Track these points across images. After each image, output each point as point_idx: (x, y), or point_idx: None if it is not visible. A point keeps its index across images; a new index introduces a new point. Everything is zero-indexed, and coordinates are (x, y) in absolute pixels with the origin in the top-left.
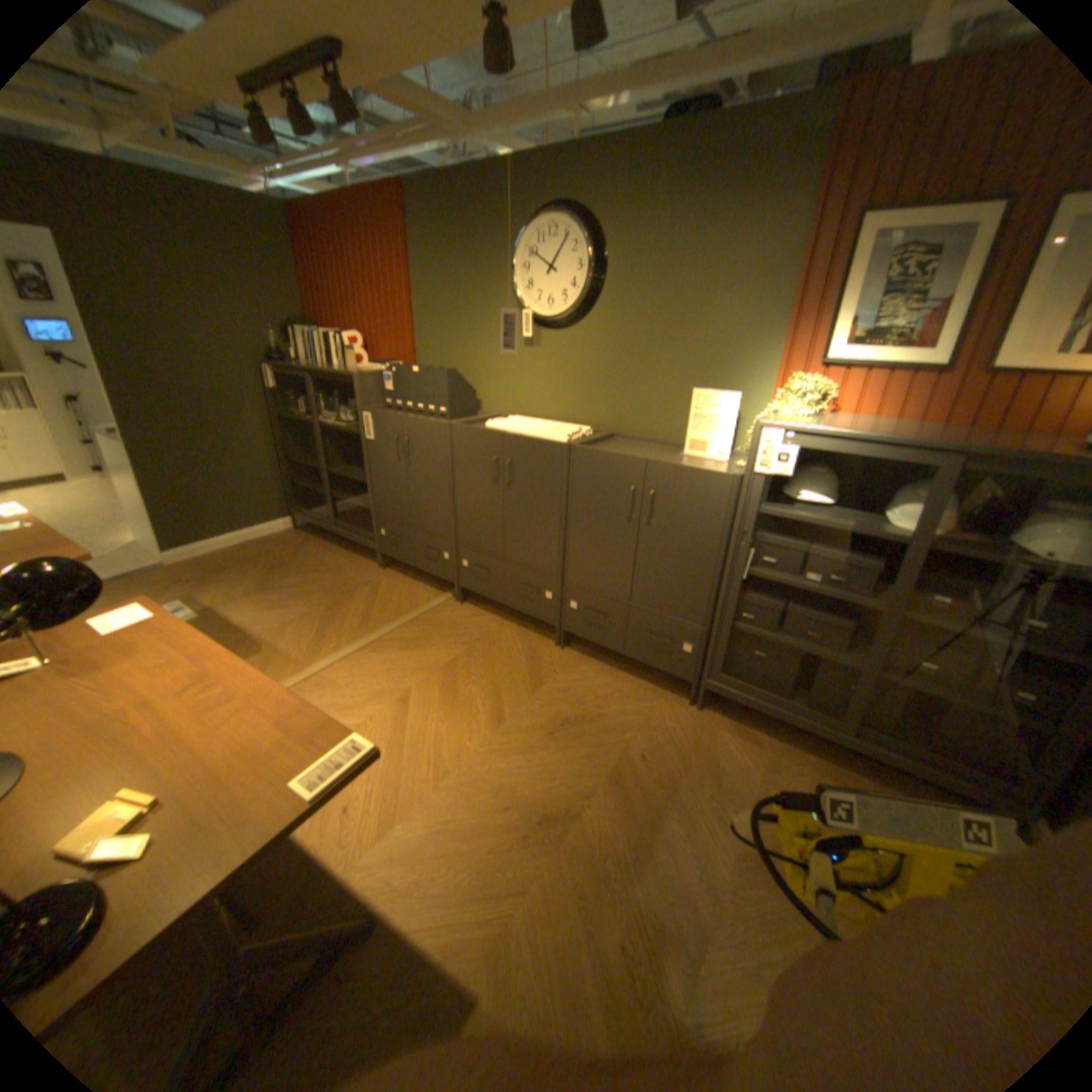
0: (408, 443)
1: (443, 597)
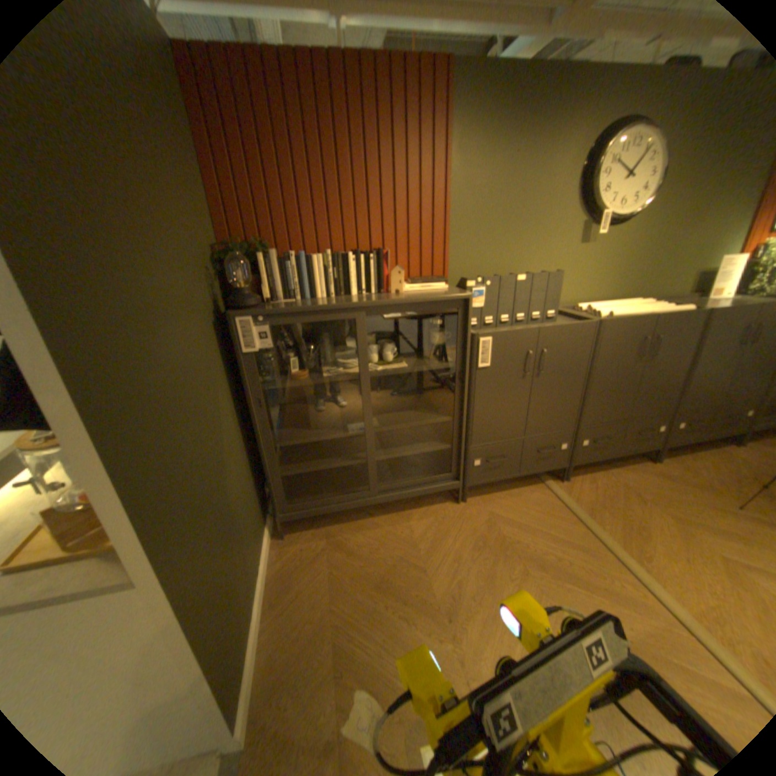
0: (543, 355)
1: (555, 487)
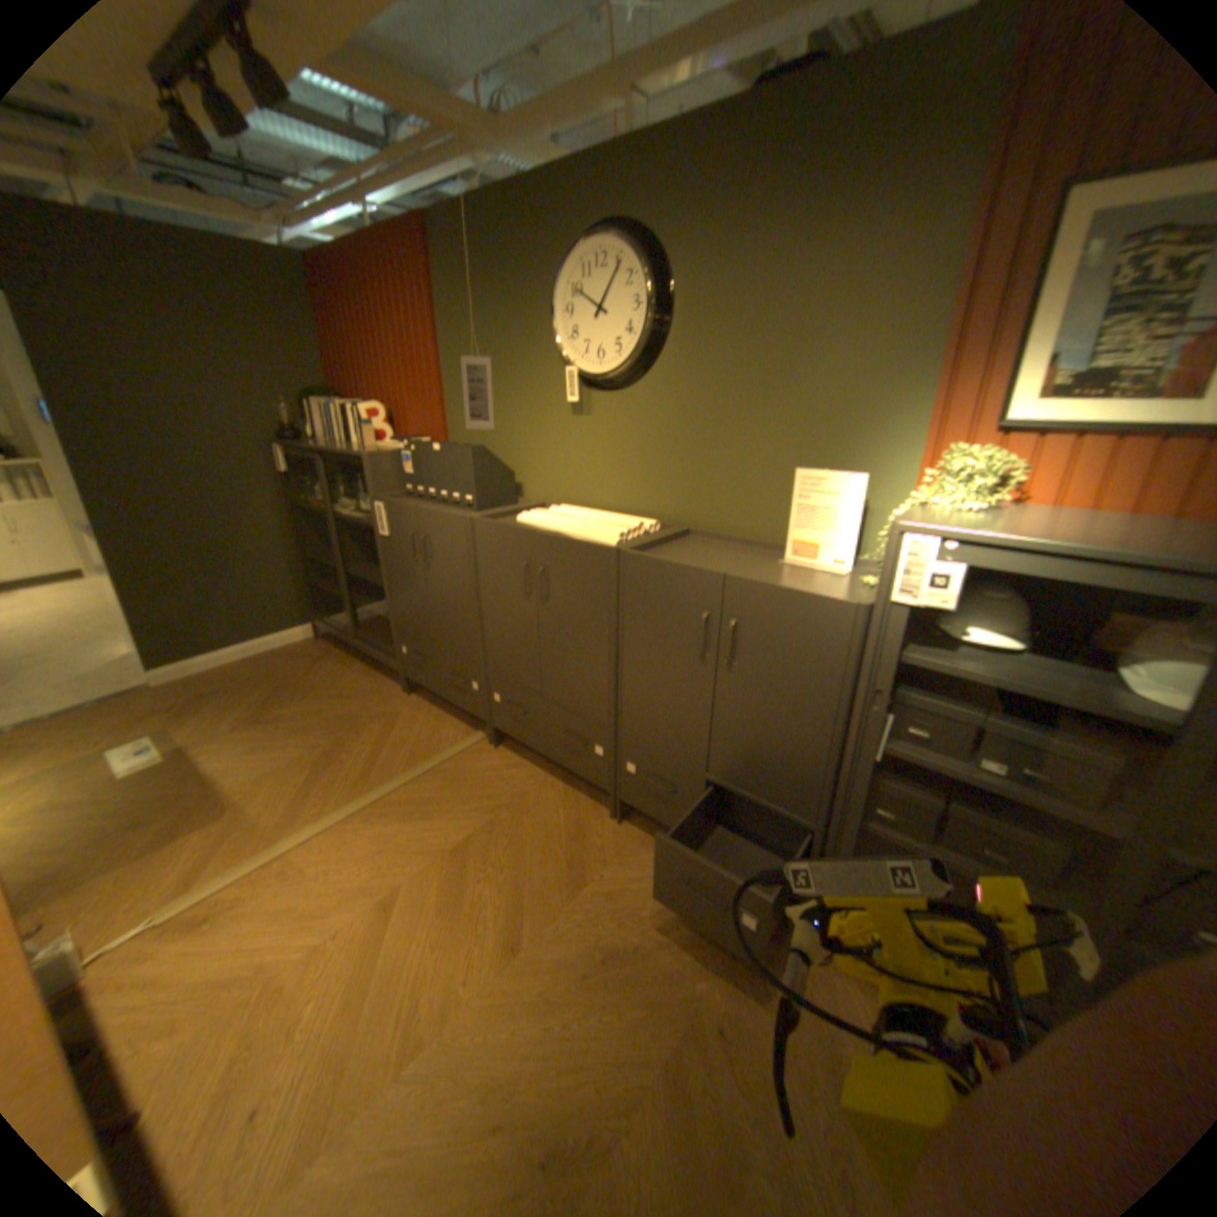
0: (425, 541)
1: (473, 738)
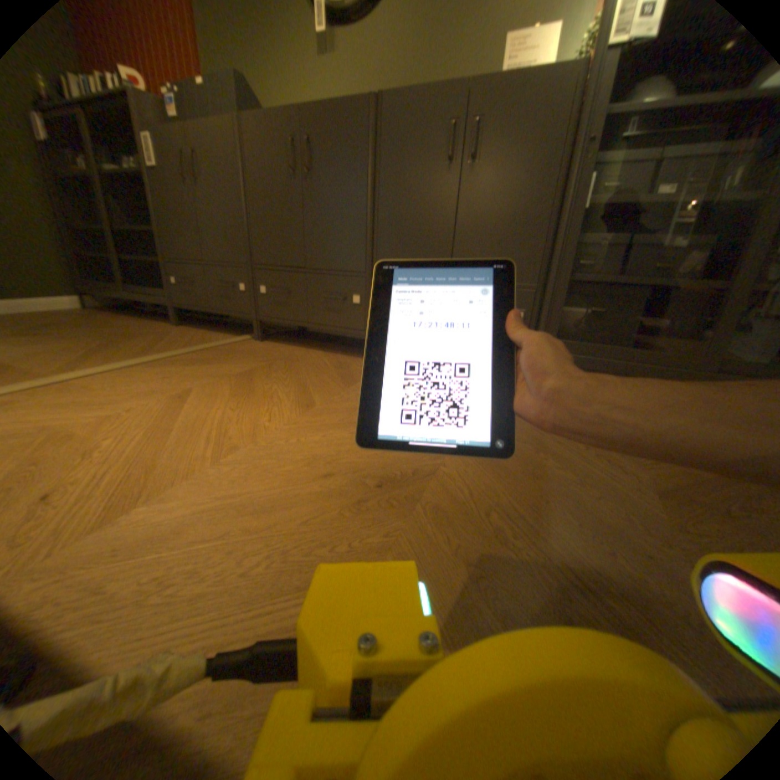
0: (192, 155)
1: (242, 337)
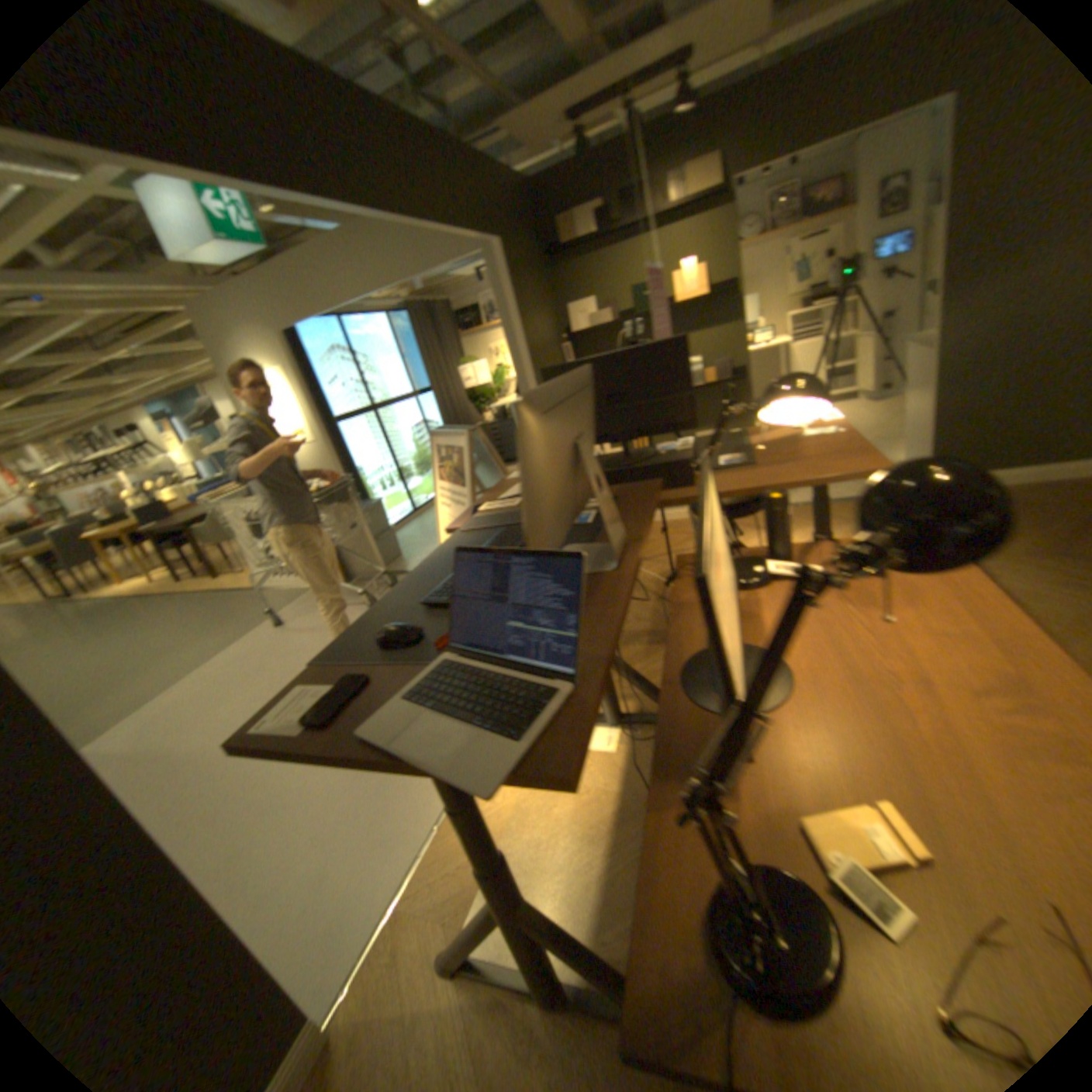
0: None
1: None
